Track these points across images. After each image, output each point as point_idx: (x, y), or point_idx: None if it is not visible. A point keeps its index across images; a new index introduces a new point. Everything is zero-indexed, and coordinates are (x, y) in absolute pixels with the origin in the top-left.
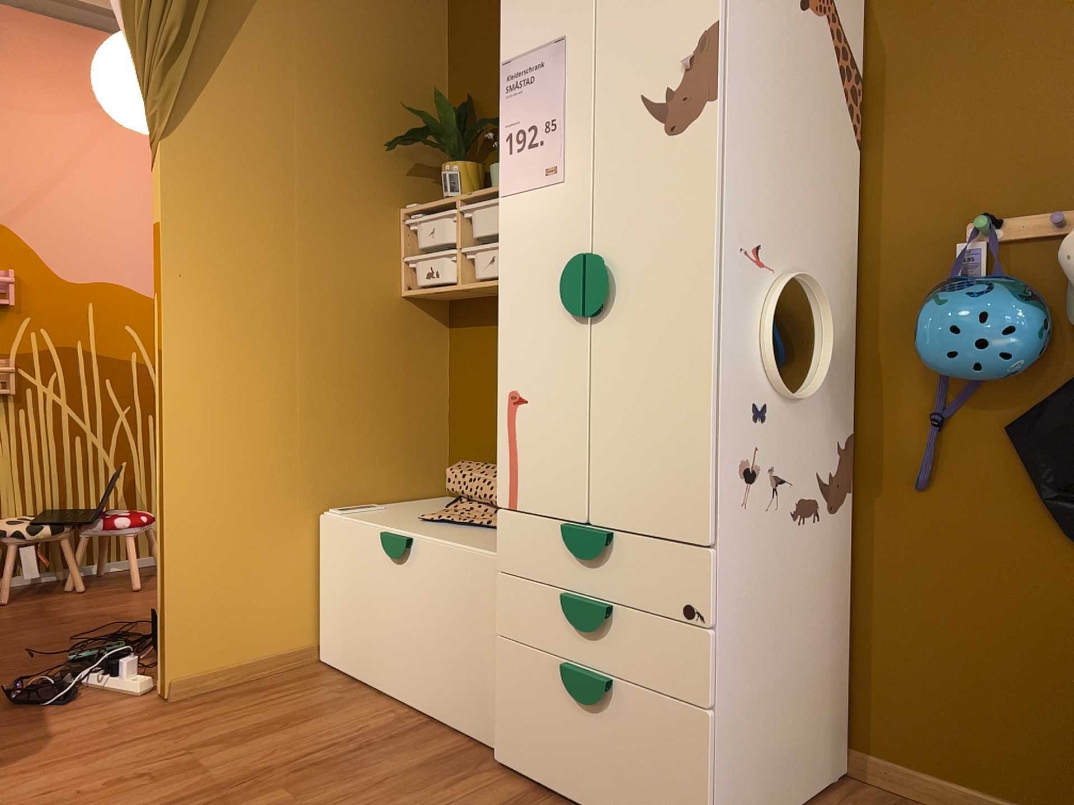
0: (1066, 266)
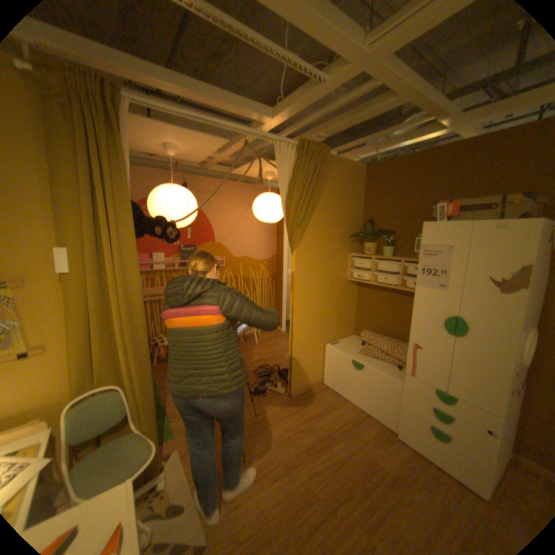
0: None
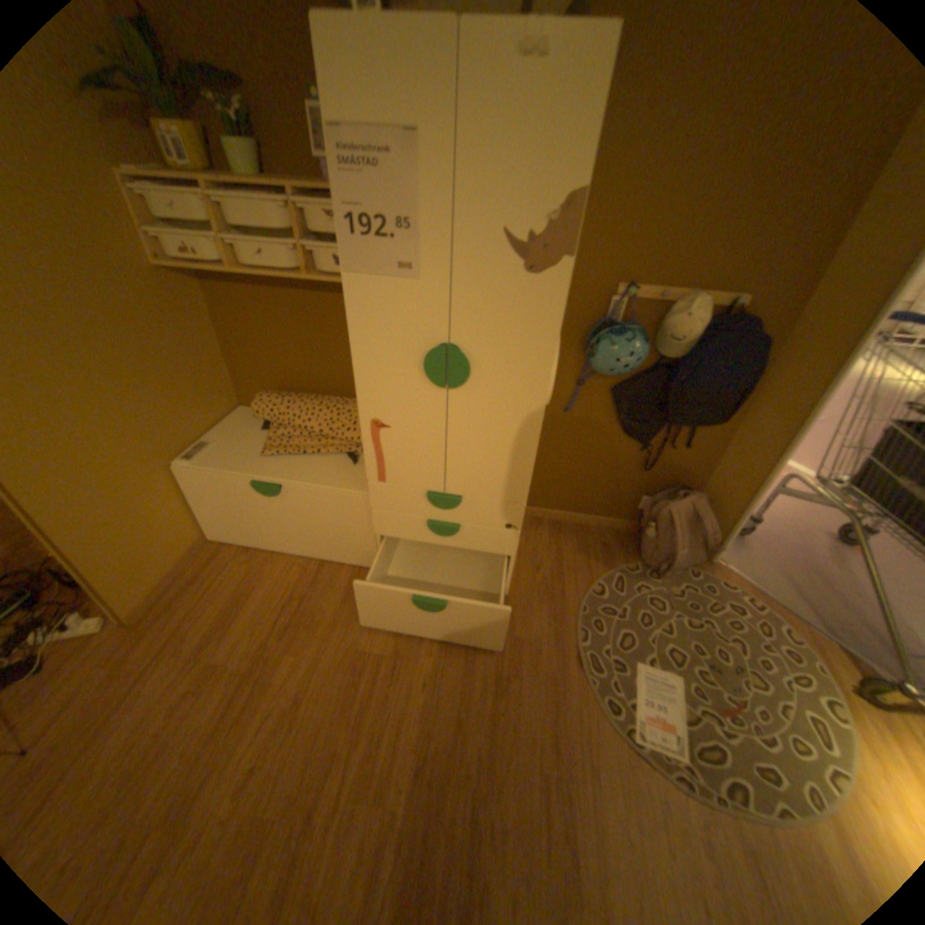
0: (670, 330)
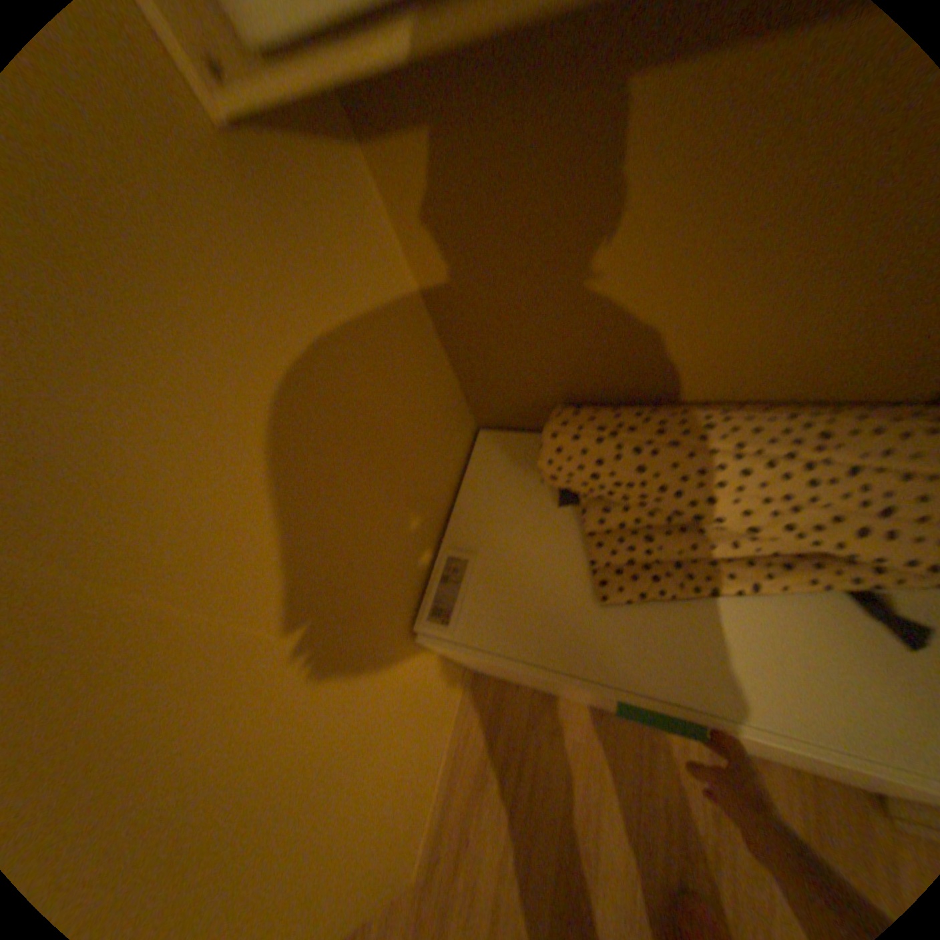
0: None
